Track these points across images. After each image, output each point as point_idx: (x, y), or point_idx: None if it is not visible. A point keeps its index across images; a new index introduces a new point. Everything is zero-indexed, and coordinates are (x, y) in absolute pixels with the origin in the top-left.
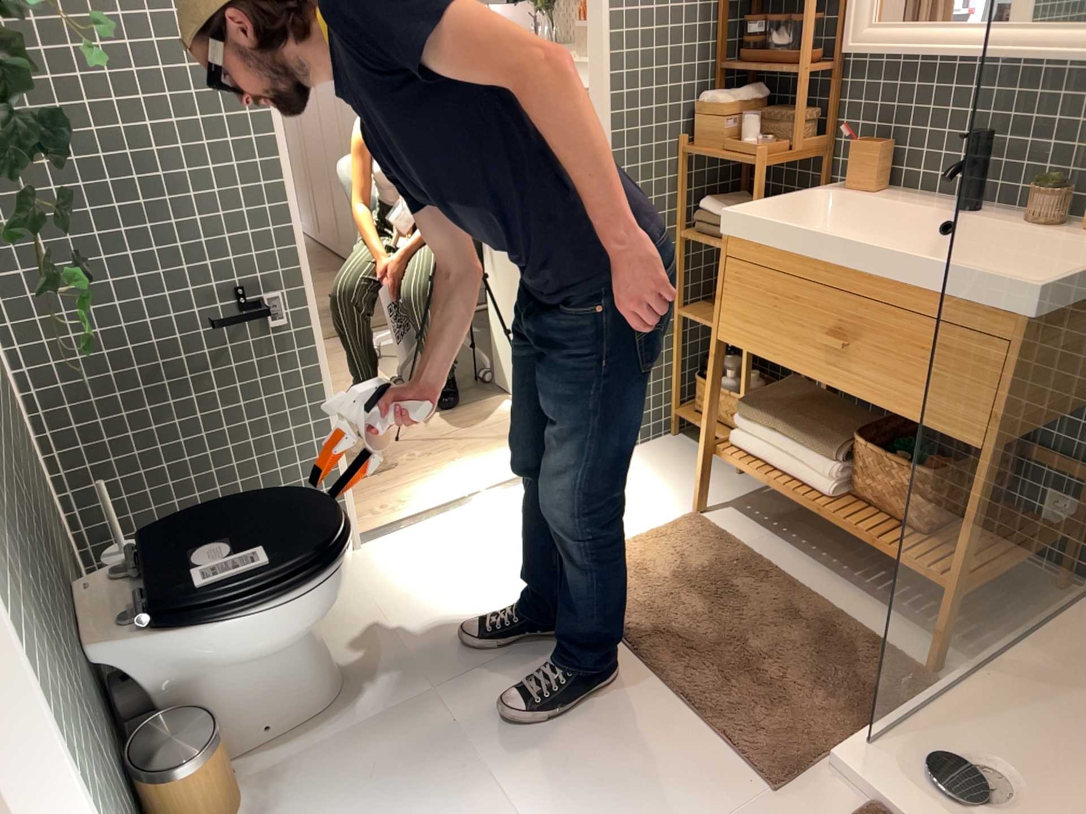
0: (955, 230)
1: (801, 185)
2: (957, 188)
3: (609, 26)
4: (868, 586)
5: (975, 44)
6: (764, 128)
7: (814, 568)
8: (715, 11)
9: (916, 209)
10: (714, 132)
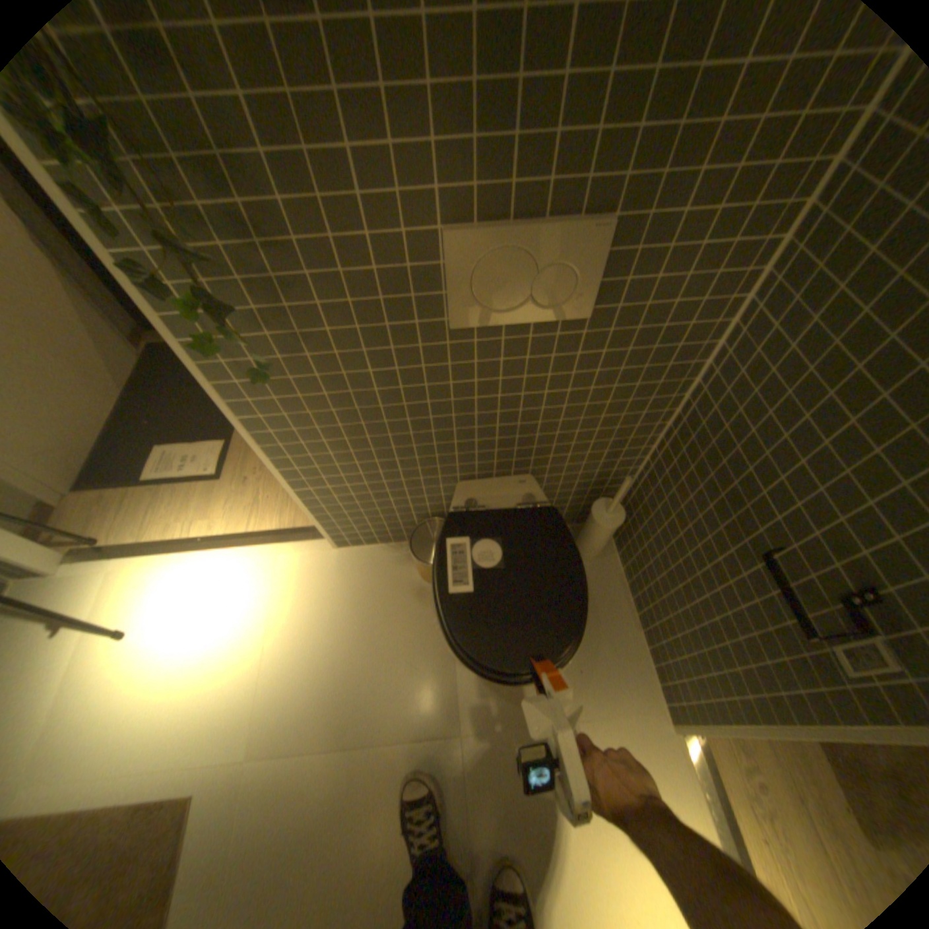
0: None
1: None
2: None
3: None
4: None
5: None
6: None
7: None
8: None
9: None
10: None
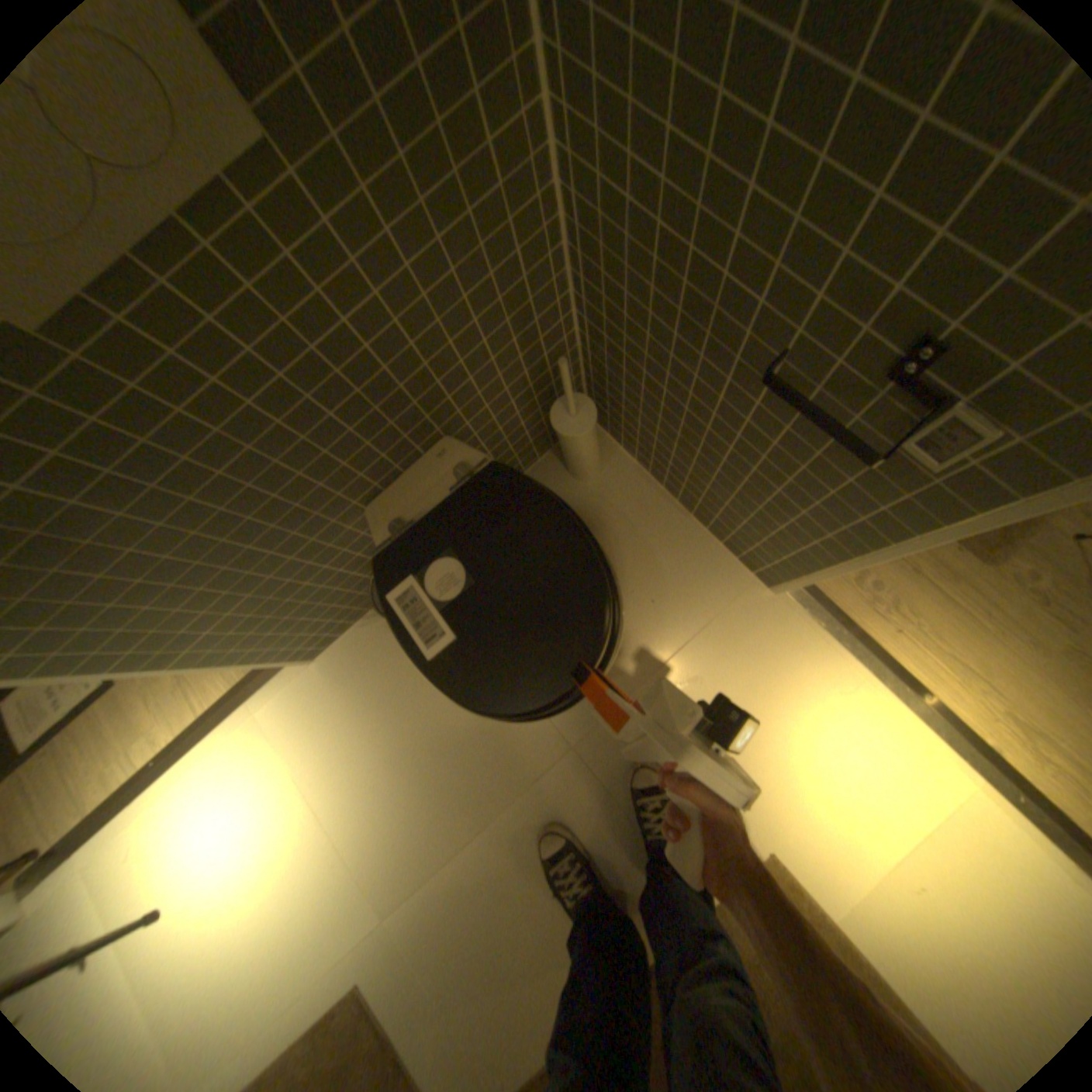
0: None
1: None
2: None
3: None
4: None
5: None
6: None
7: None
8: None
9: None
10: None
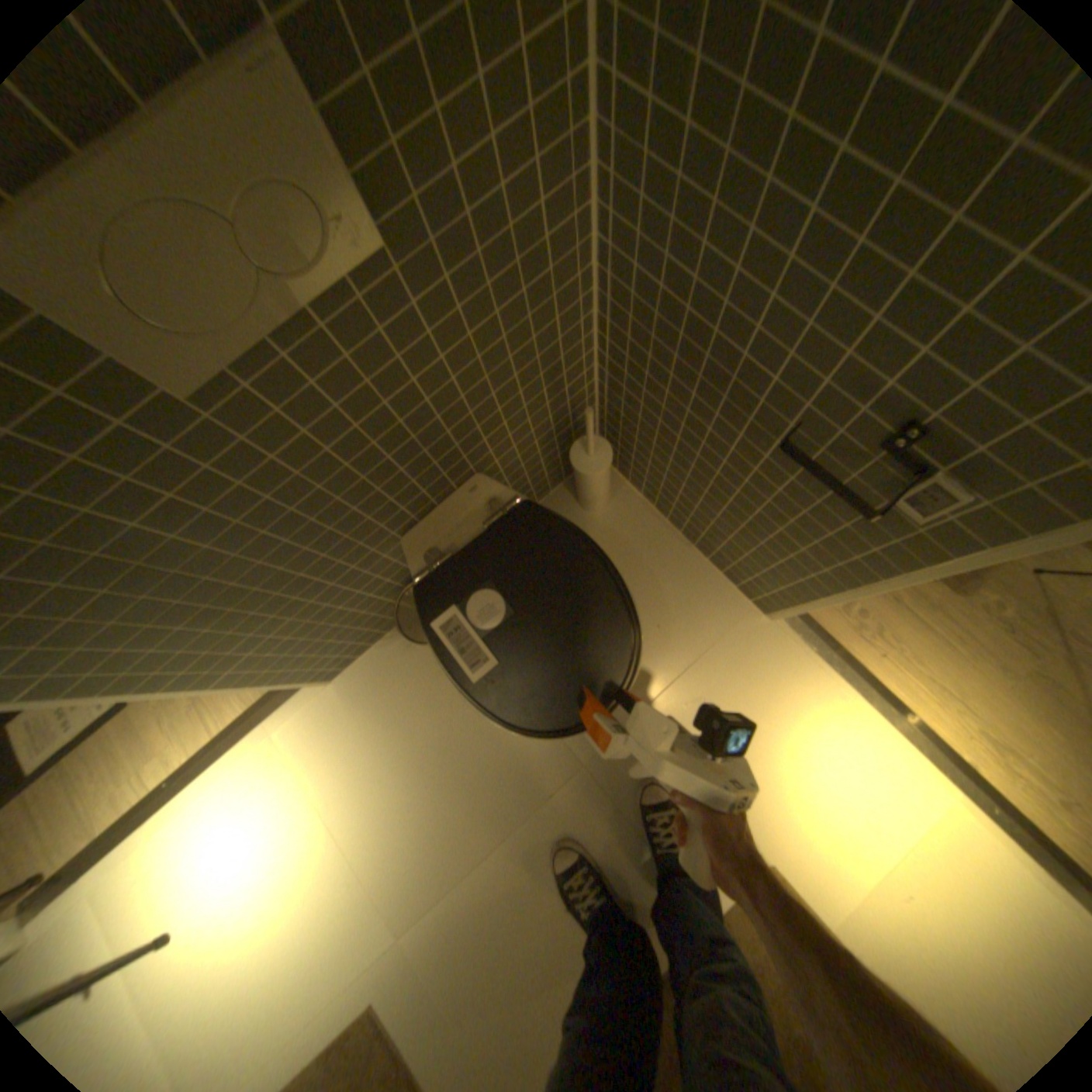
0: None
1: None
2: None
3: None
4: None
5: None
6: None
7: None
8: None
9: None
10: None
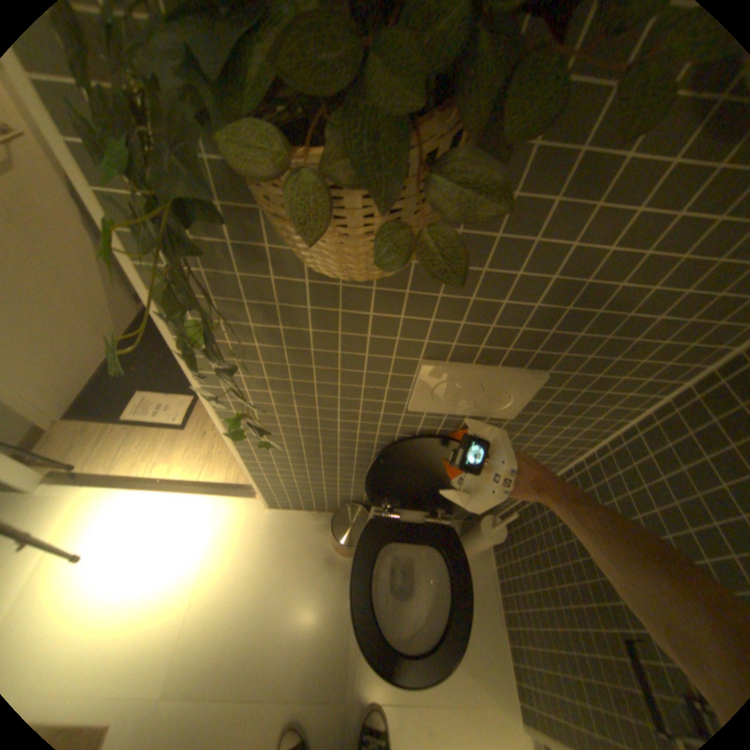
0: None
1: None
2: None
3: None
4: None
5: None
6: None
7: None
8: None
9: None
10: None
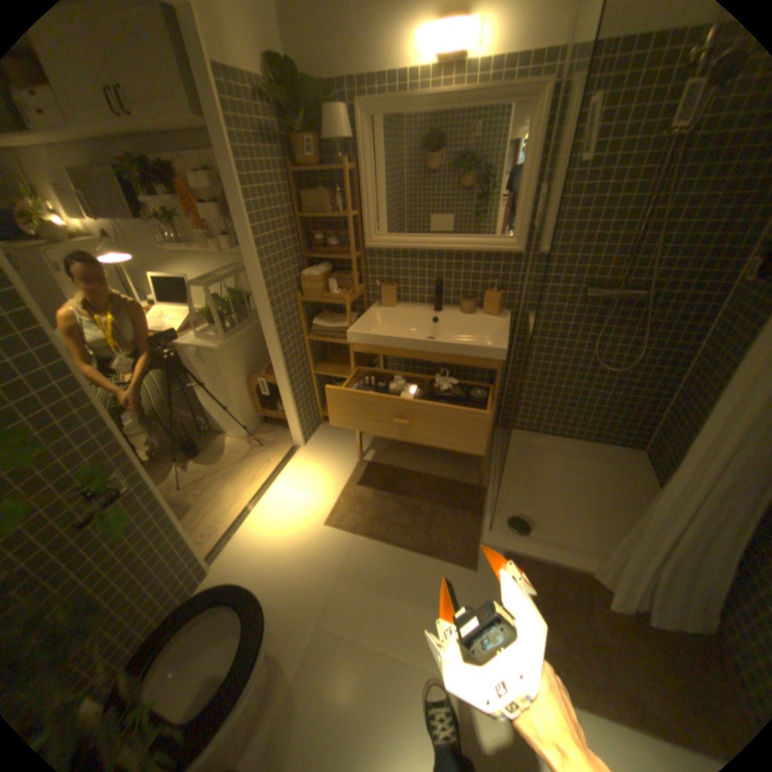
0: (437, 319)
1: (360, 307)
2: (426, 300)
3: (254, 245)
4: (439, 461)
5: (437, 246)
6: (340, 285)
7: (419, 463)
8: (295, 228)
9: (416, 312)
10: (314, 289)
